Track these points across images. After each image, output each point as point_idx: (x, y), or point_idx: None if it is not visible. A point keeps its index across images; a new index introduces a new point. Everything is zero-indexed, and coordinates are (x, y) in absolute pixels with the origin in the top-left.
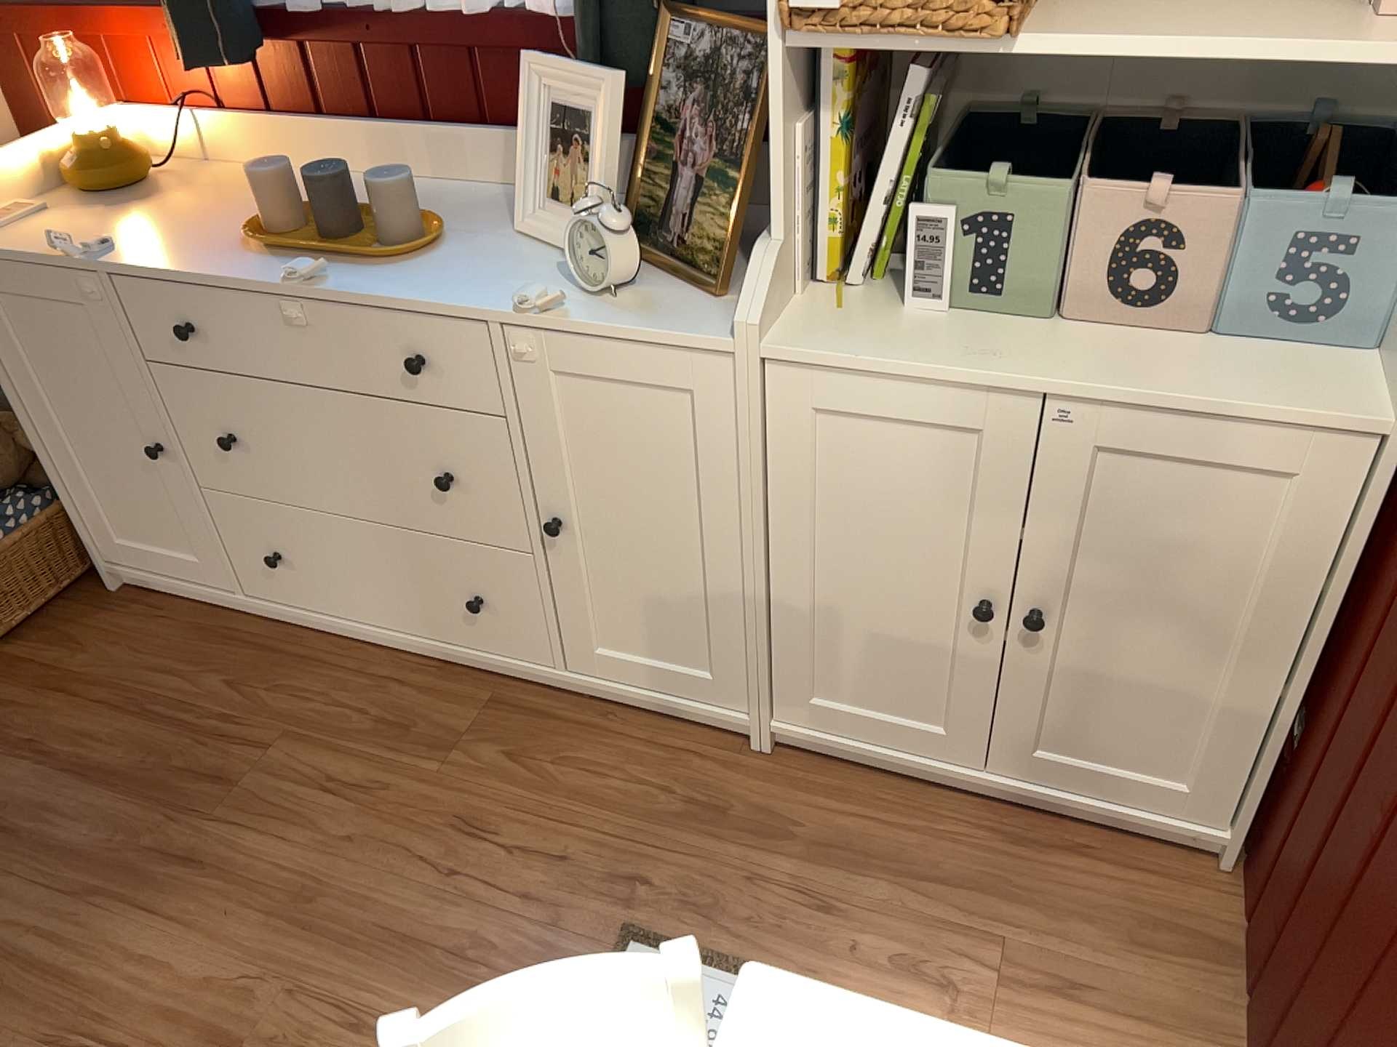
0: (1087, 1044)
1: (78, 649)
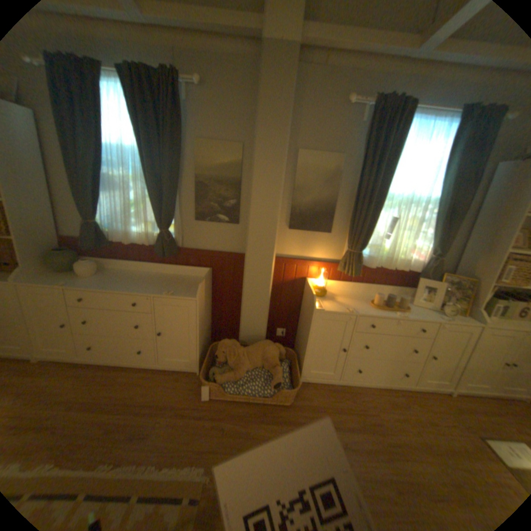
0: None
1: (310, 401)
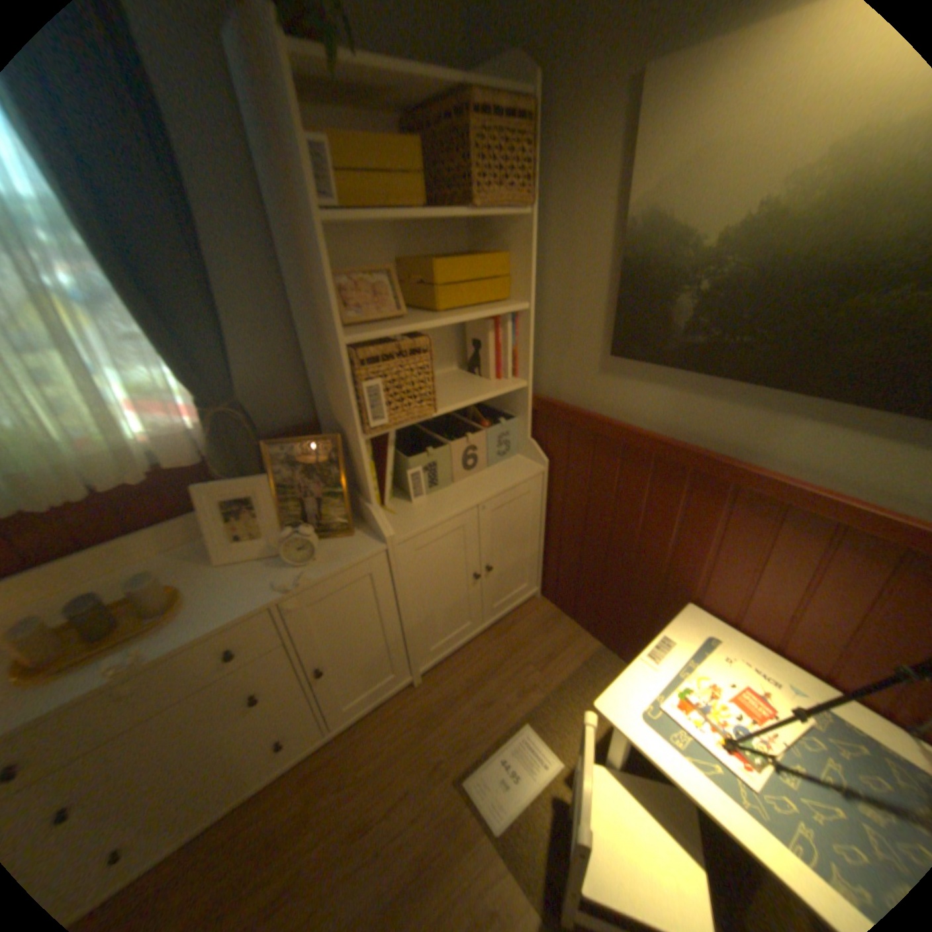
0: (567, 666)
1: None
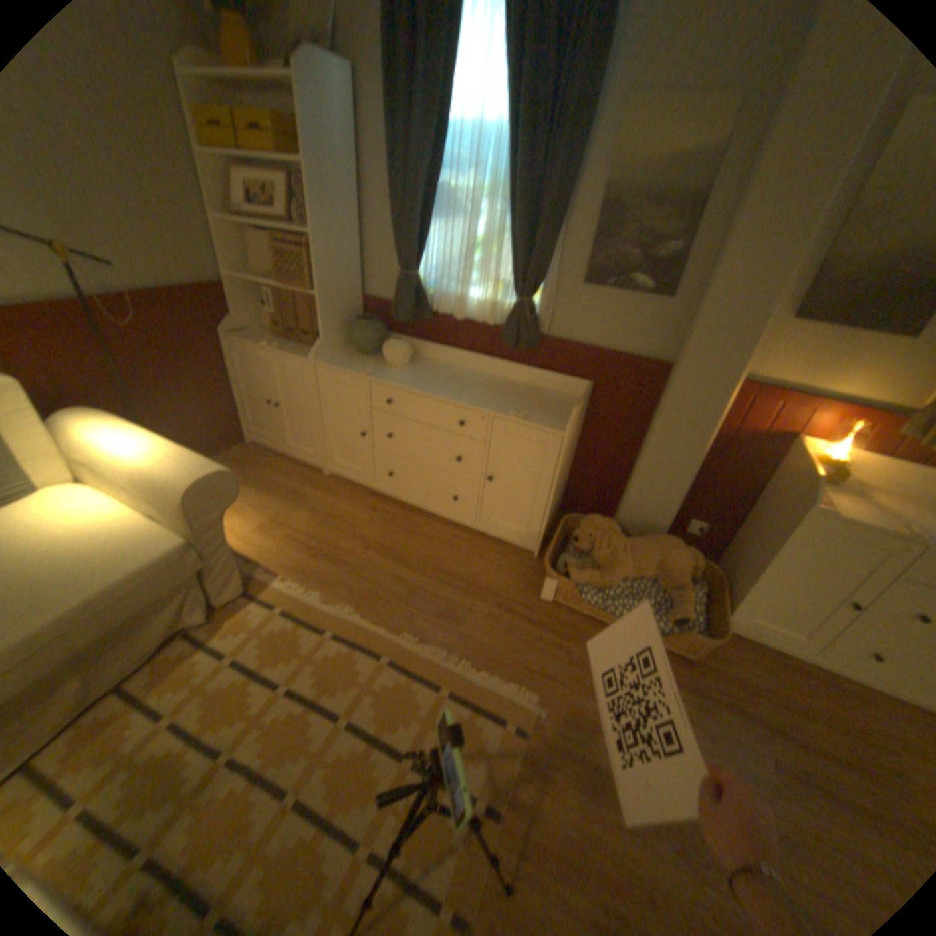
0: None
1: (738, 669)
